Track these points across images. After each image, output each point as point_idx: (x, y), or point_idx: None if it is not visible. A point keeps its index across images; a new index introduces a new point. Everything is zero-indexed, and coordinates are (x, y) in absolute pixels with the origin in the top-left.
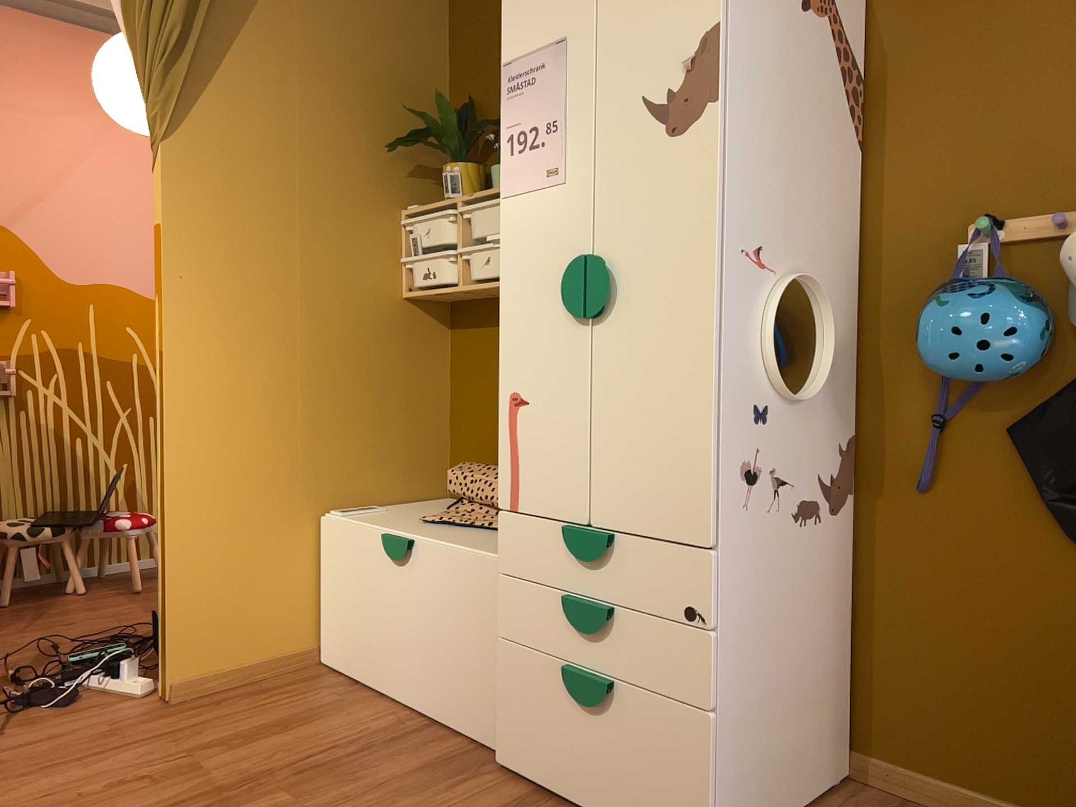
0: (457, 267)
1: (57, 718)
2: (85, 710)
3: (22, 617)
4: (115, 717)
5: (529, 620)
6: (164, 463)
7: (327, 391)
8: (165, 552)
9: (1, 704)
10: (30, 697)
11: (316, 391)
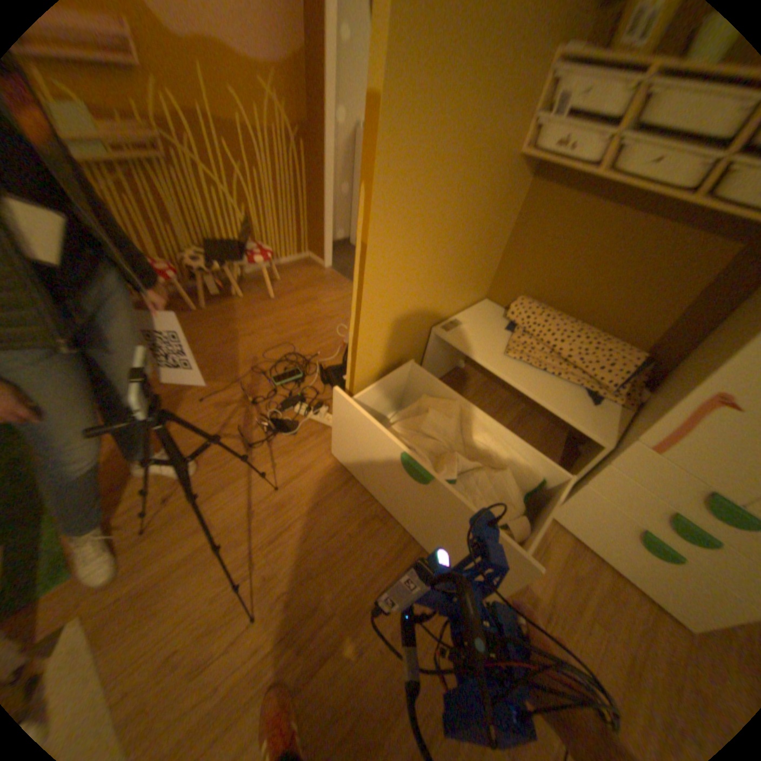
0: (611, 150)
1: (300, 447)
2: (311, 439)
3: (223, 326)
4: (331, 447)
5: (628, 496)
6: (361, 326)
7: (455, 248)
8: (356, 374)
9: (262, 430)
10: (274, 422)
11: (450, 250)
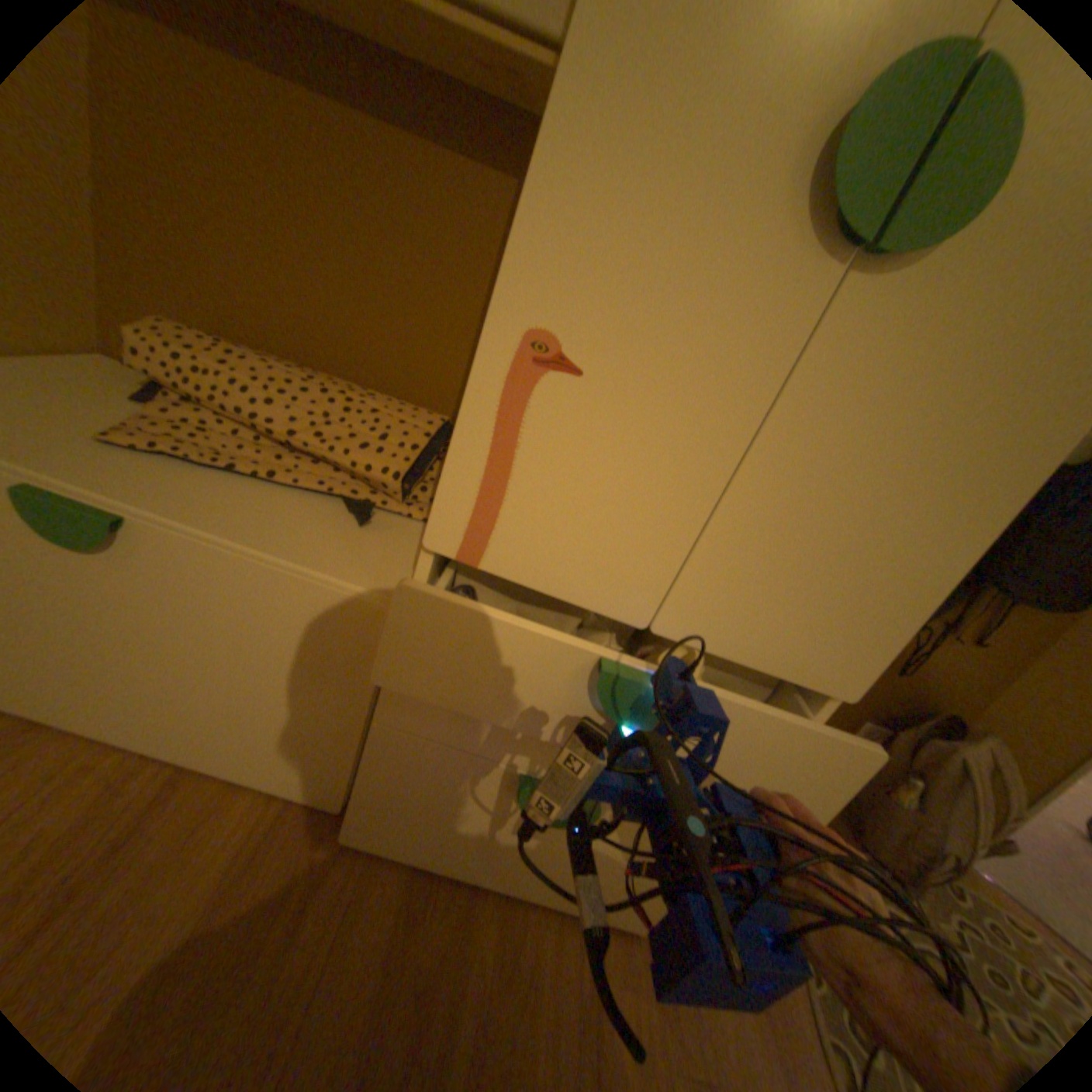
0: None
1: None
2: None
3: None
4: None
5: (460, 712)
6: None
7: None
8: None
9: None
10: None
11: None
